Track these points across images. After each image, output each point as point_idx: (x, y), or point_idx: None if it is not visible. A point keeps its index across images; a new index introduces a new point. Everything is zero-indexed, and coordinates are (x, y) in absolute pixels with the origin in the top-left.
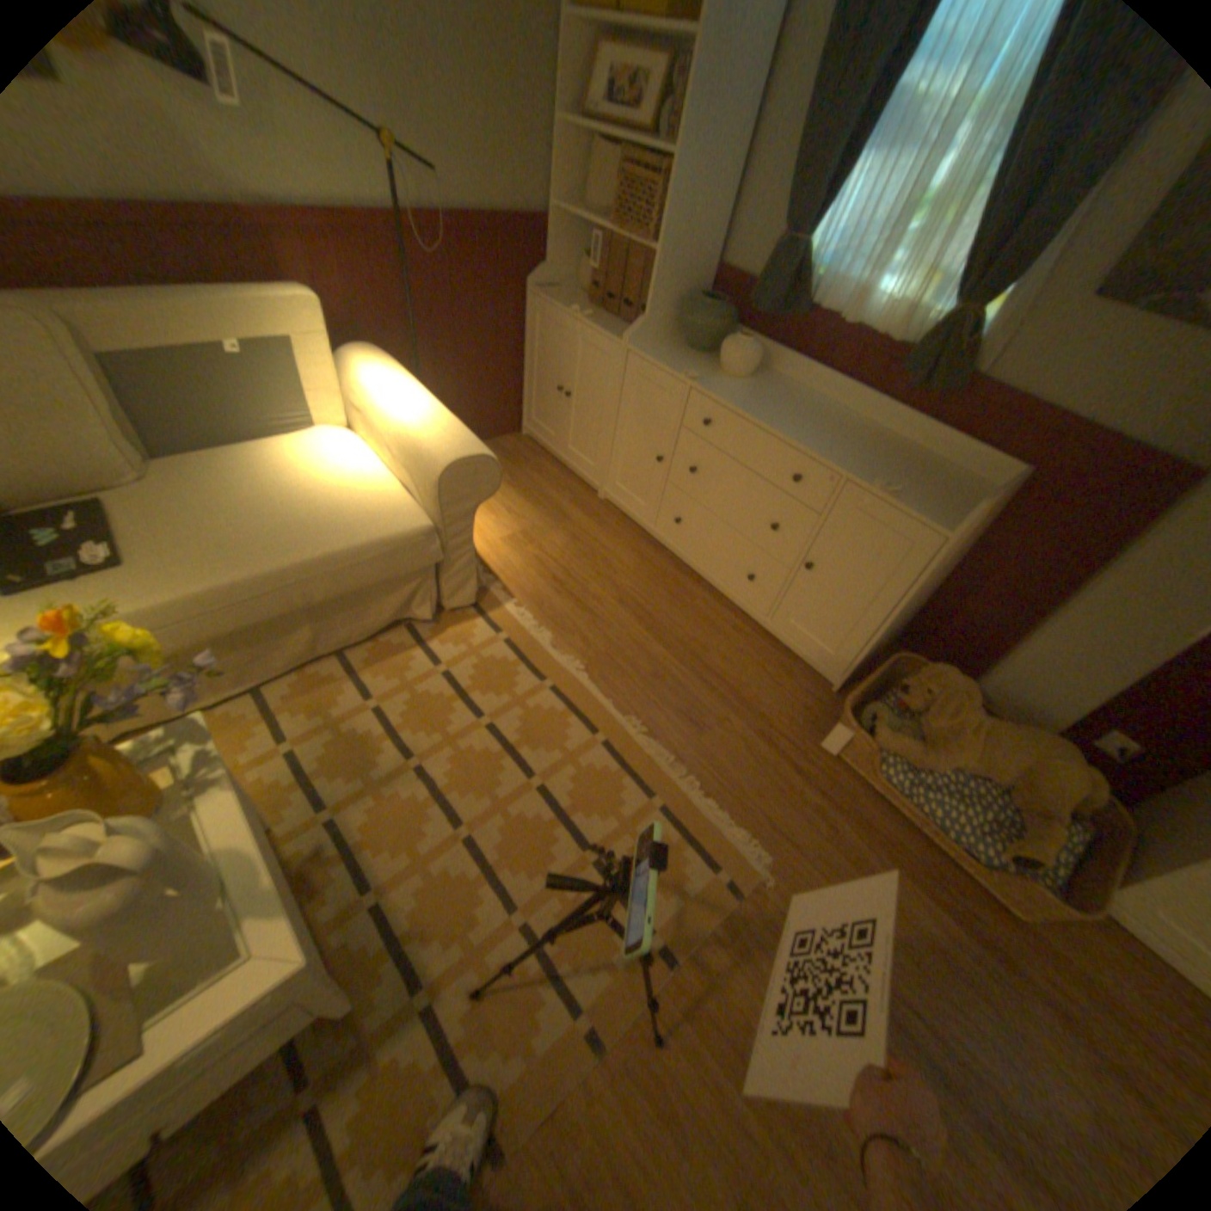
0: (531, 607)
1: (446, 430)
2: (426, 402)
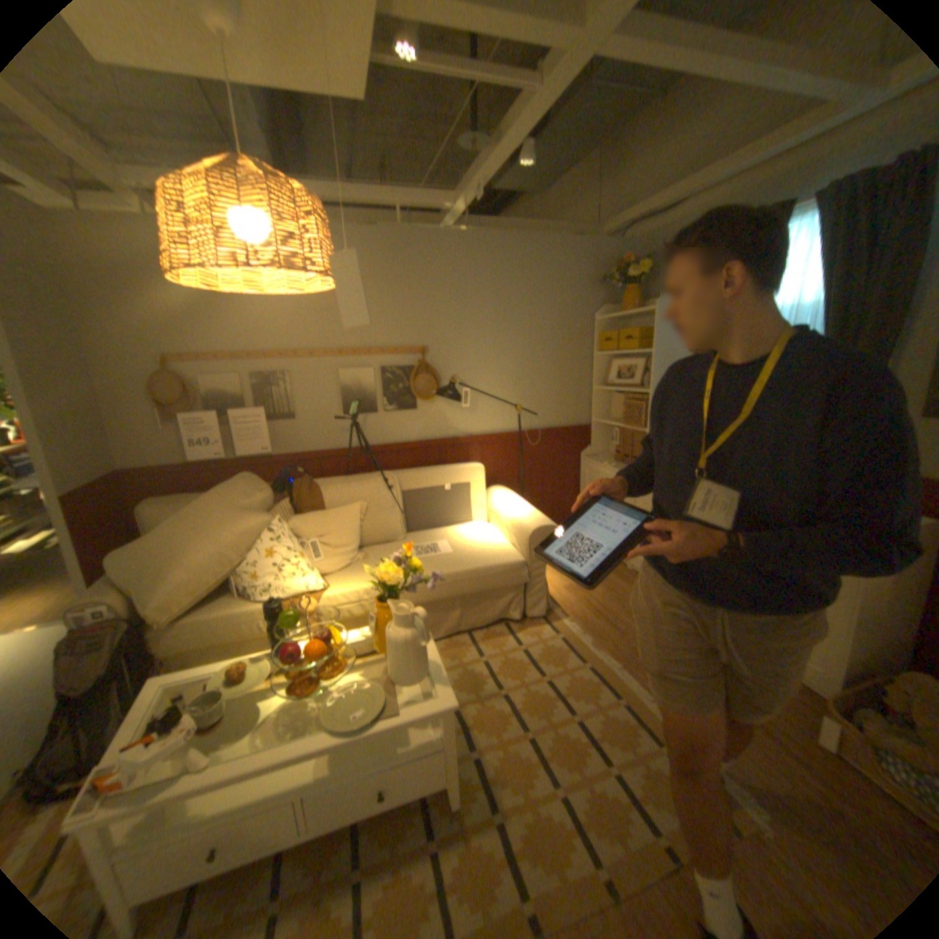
0: (579, 623)
1: (534, 515)
2: (525, 505)
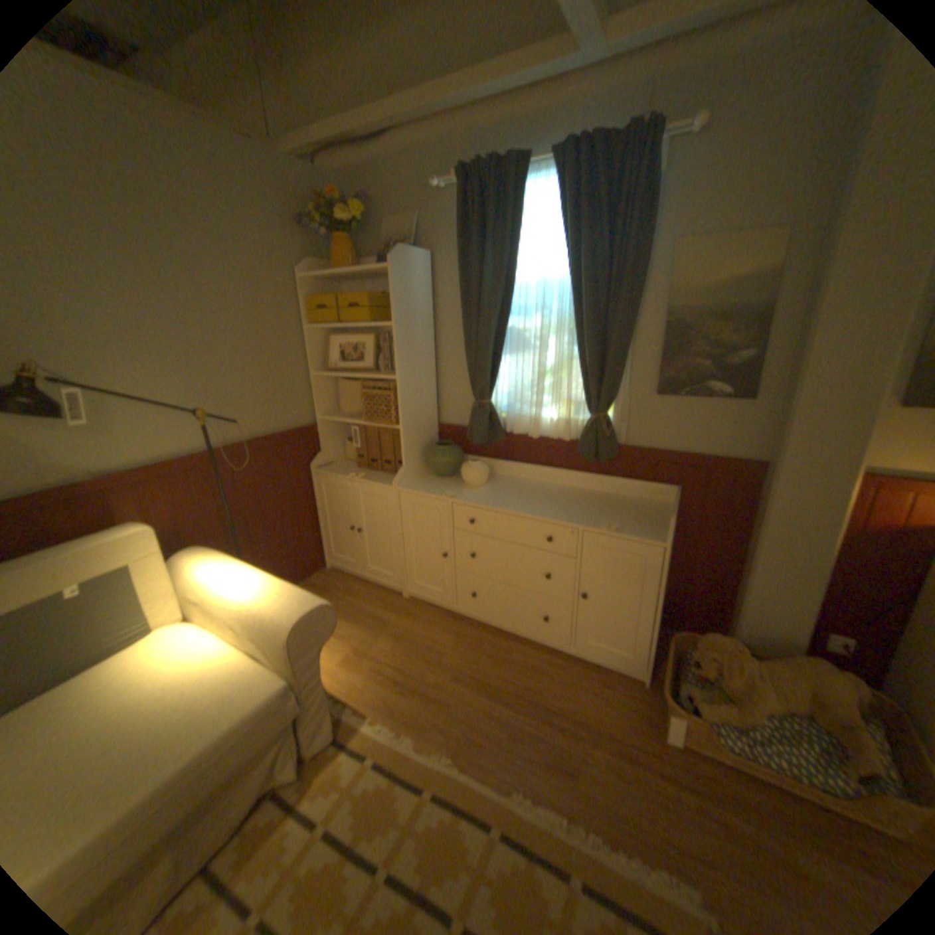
0: (383, 720)
1: (282, 596)
2: (257, 578)
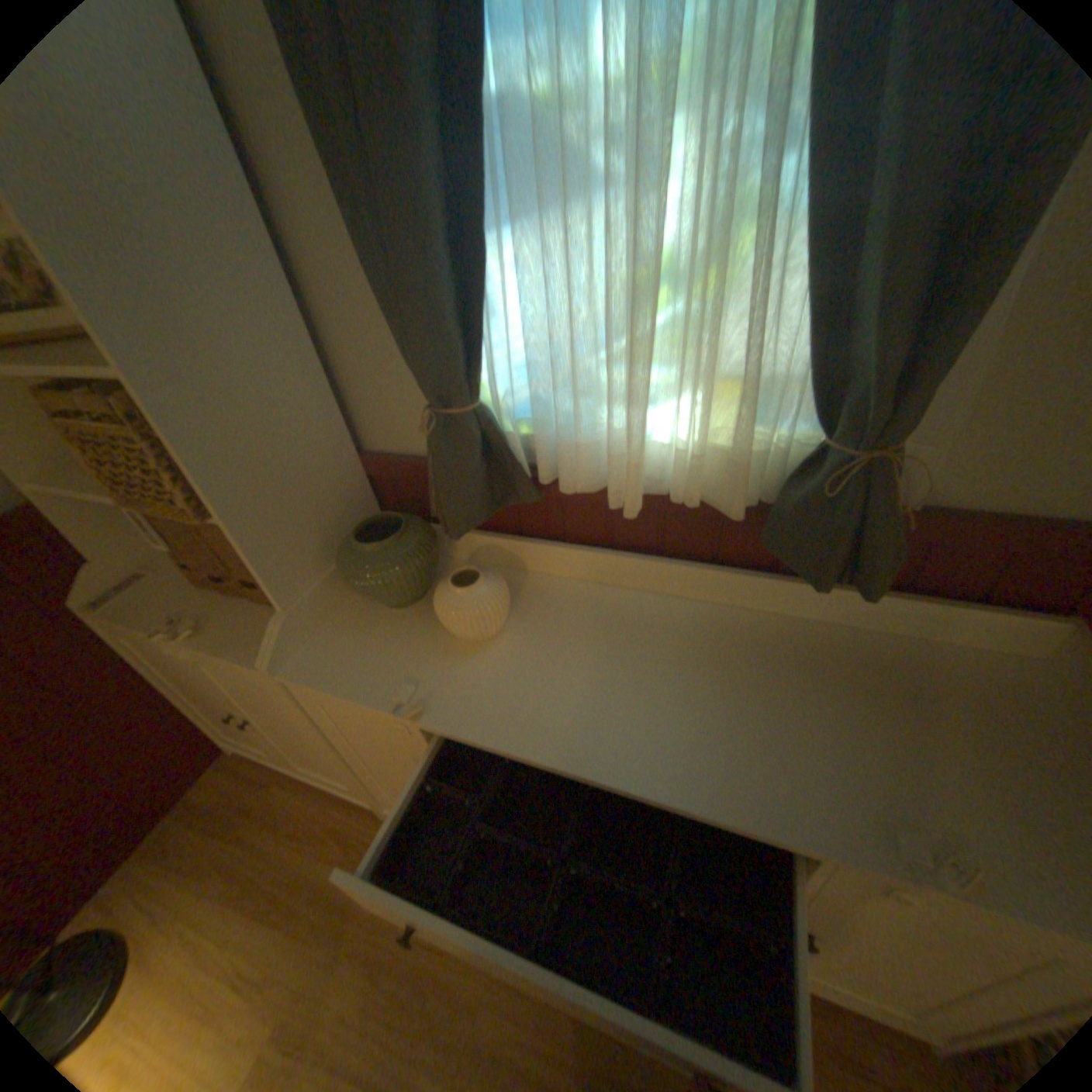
0: None
1: None
2: None
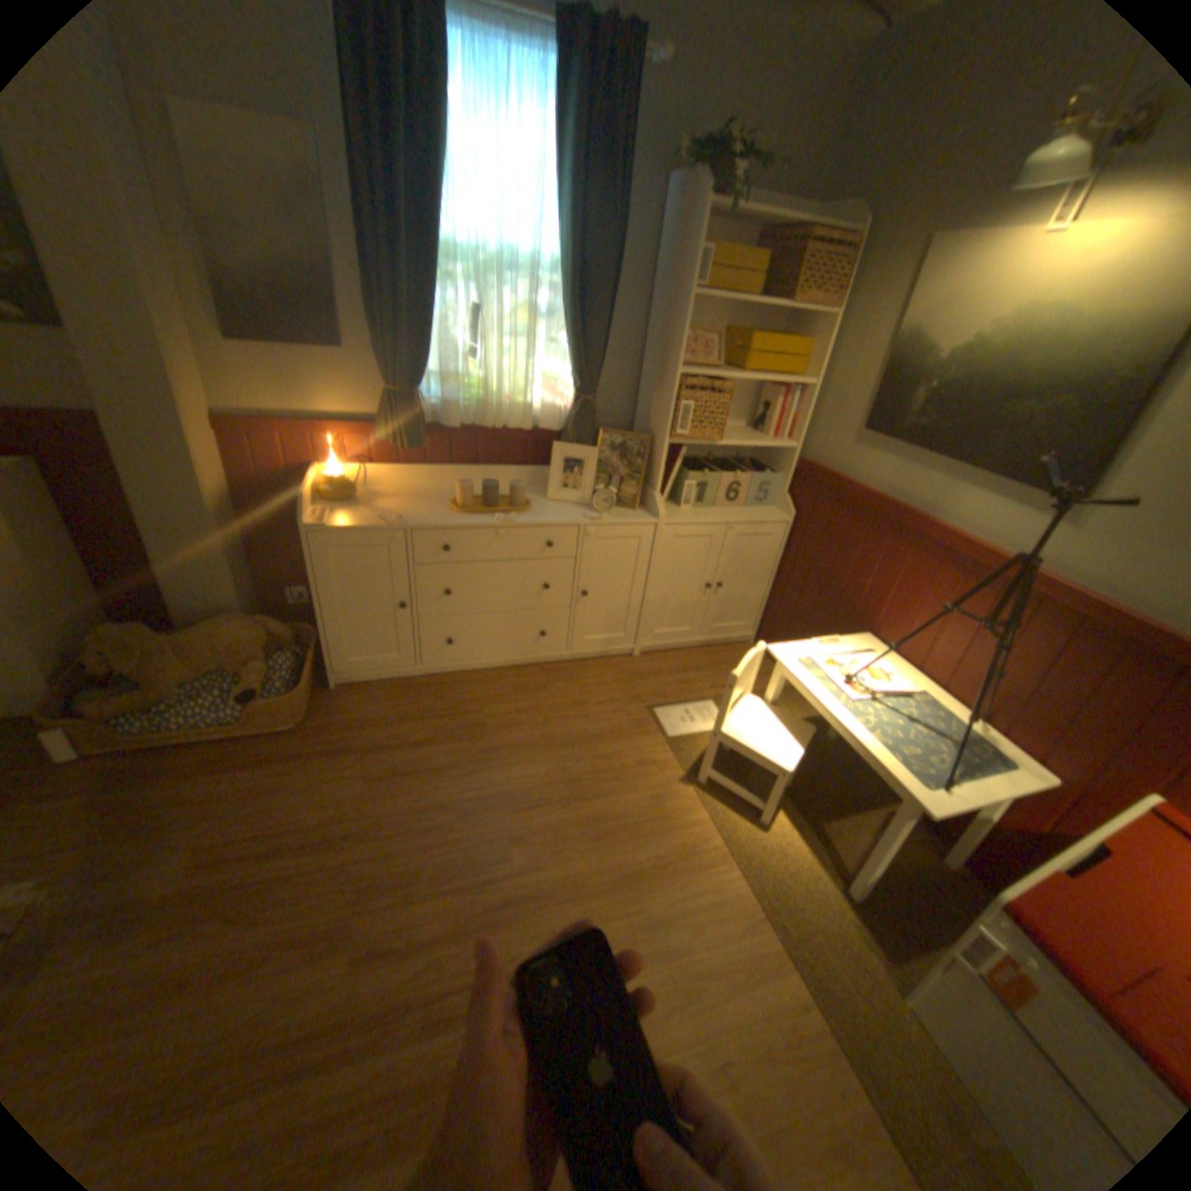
0: None
1: None
2: None
